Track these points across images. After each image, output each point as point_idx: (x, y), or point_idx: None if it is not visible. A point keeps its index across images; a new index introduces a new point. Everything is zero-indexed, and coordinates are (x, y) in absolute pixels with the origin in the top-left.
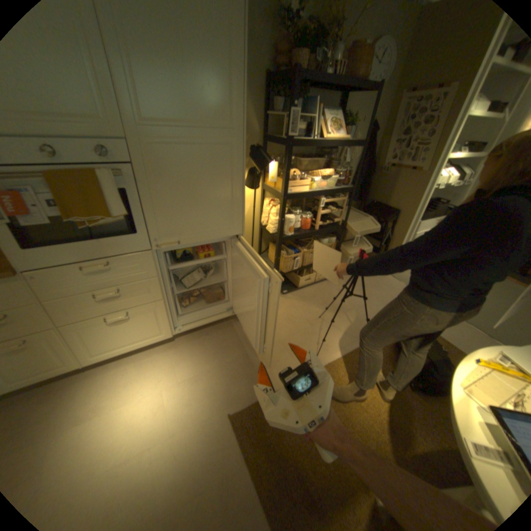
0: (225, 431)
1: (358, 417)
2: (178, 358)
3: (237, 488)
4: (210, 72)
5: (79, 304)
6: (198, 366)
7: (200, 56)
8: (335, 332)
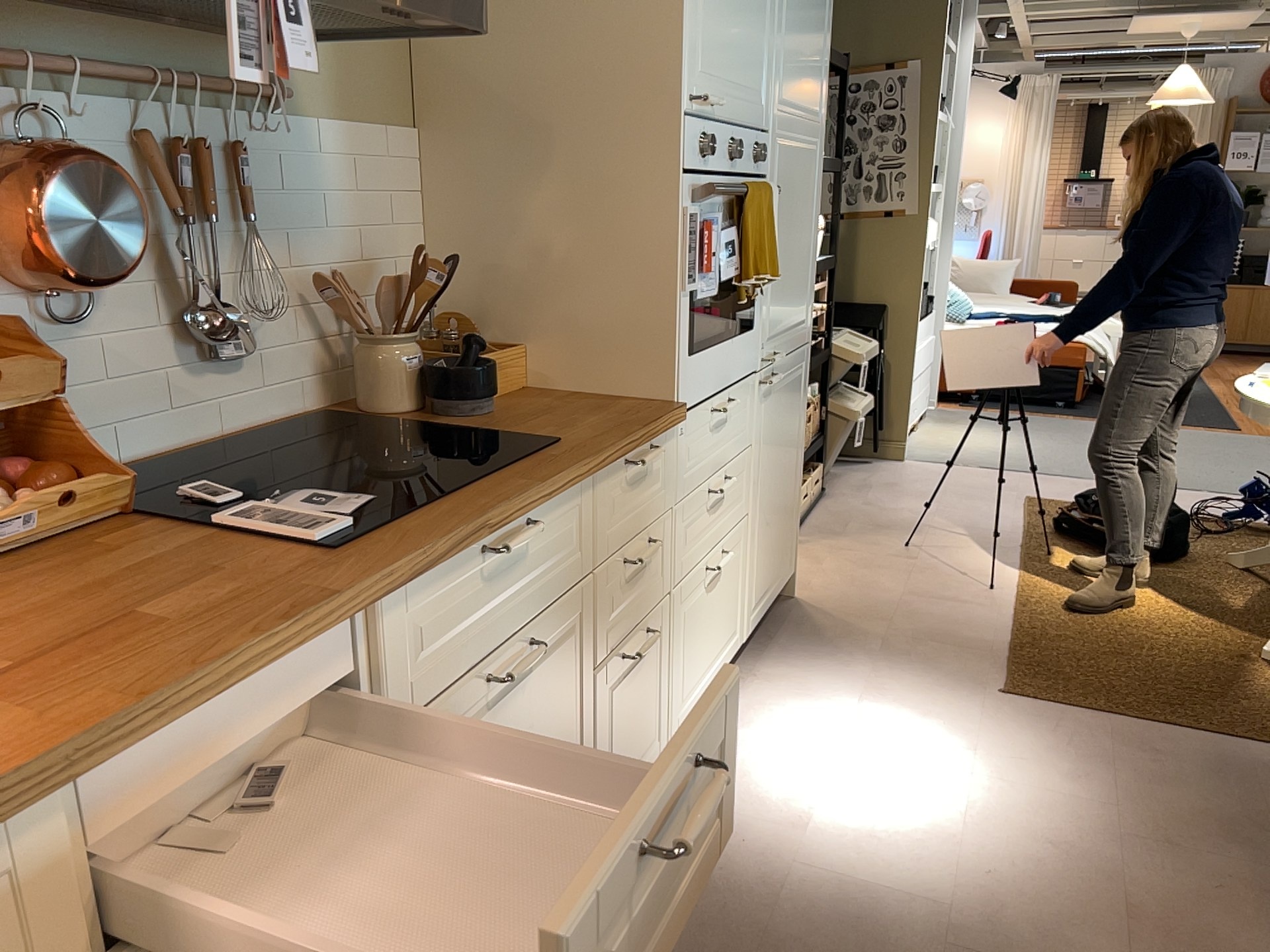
0: (1026, 706)
1: (1137, 614)
2: (788, 683)
3: (1135, 733)
4: (817, 36)
5: (697, 516)
6: (844, 673)
7: (815, 14)
8: (960, 551)
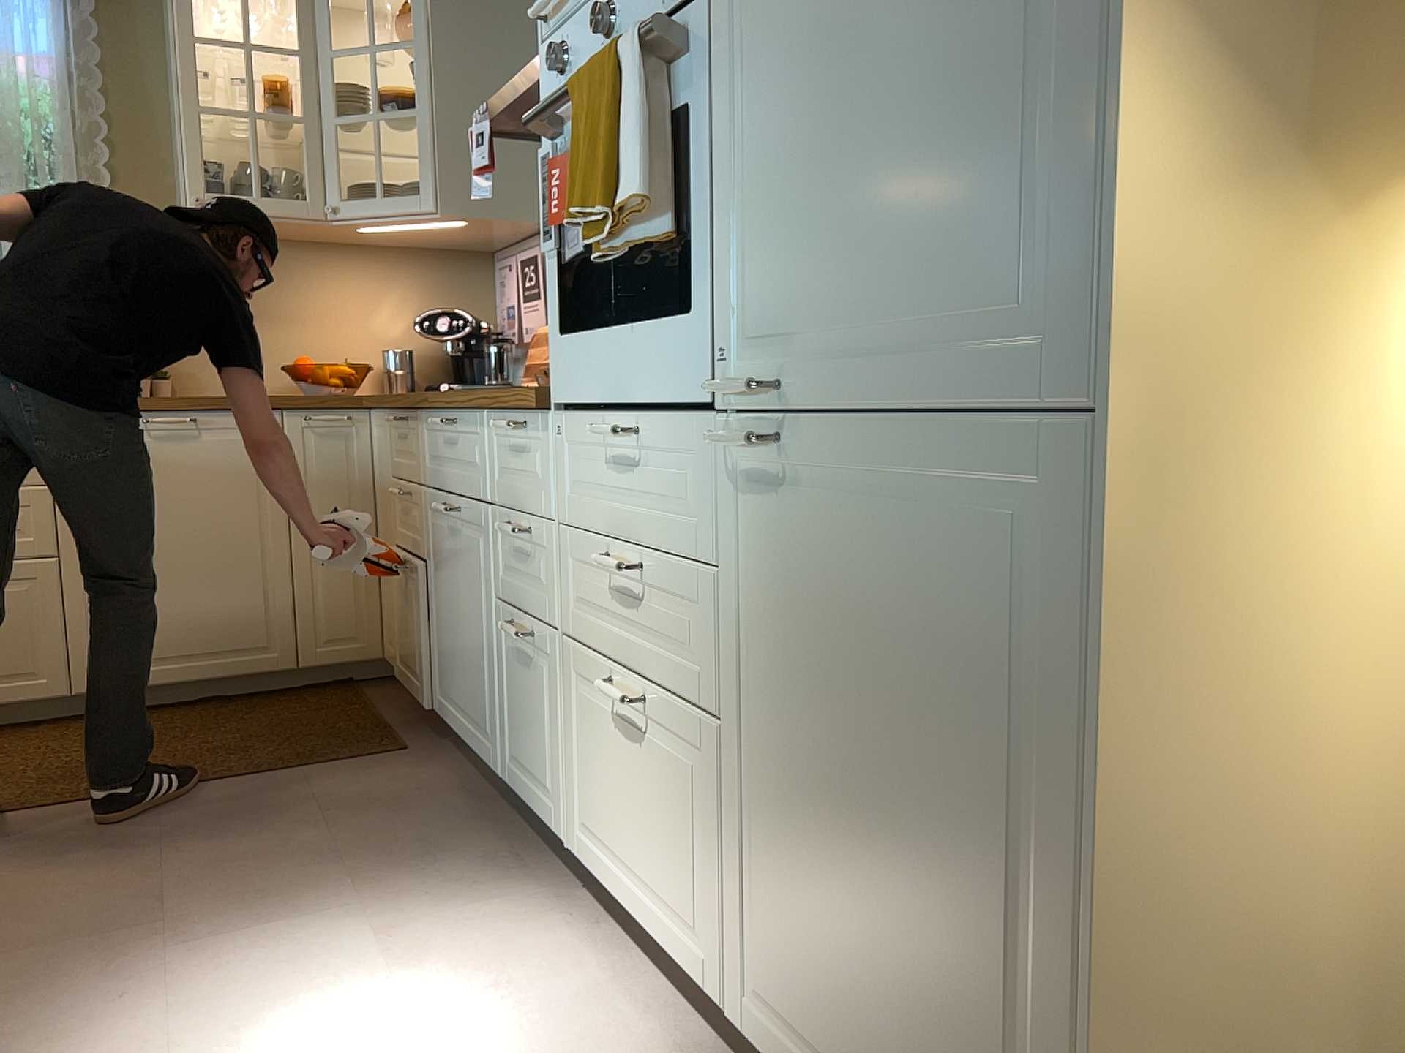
0: None
1: None
2: None
3: None
4: None
5: (595, 579)
6: None
7: None
8: None
